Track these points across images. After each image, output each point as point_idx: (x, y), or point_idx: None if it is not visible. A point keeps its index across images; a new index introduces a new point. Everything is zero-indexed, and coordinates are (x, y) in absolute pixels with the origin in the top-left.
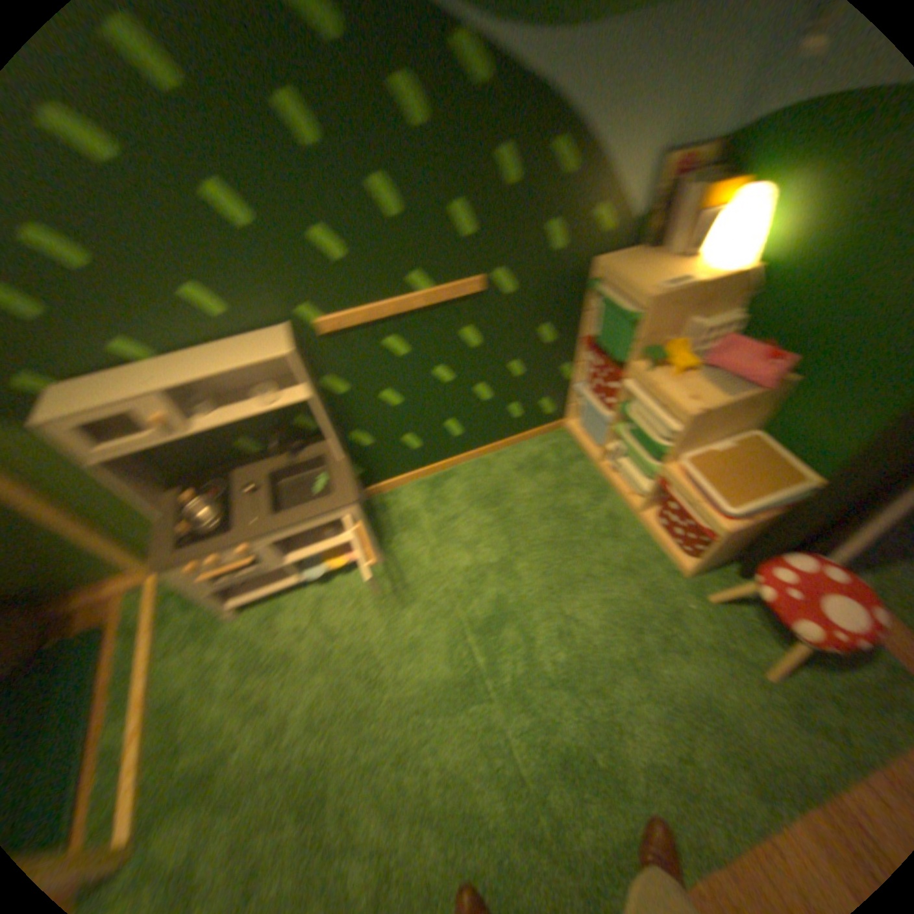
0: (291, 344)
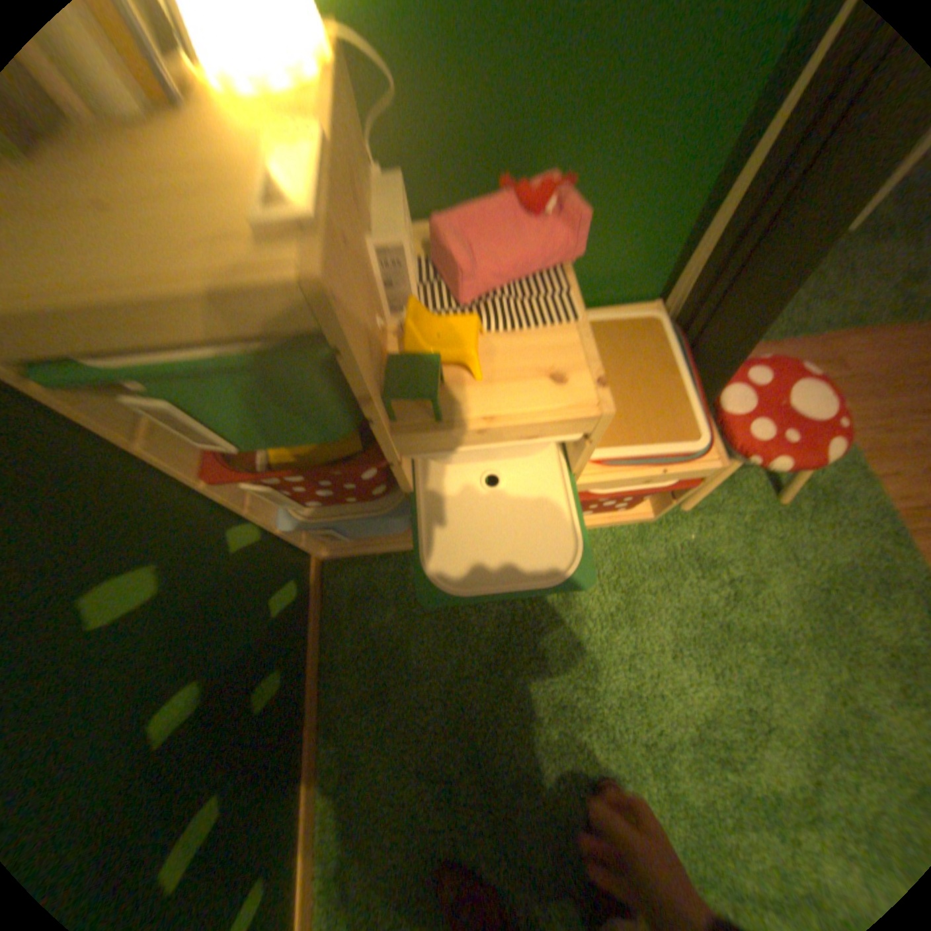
0: None
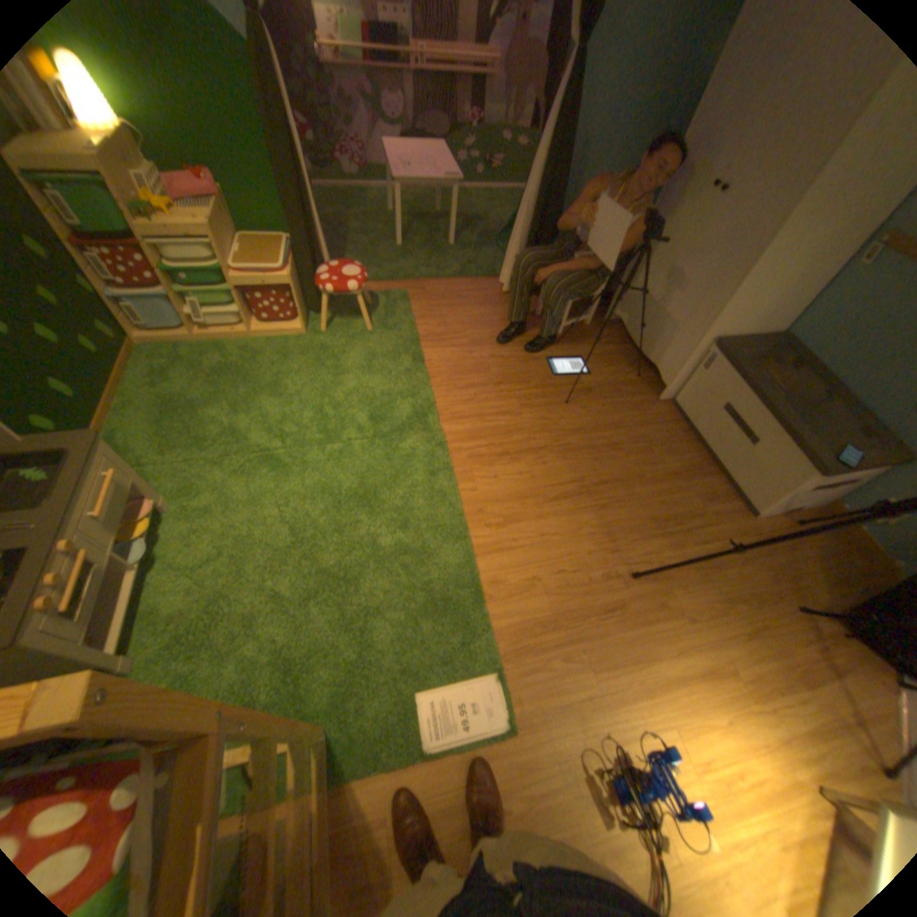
0: None
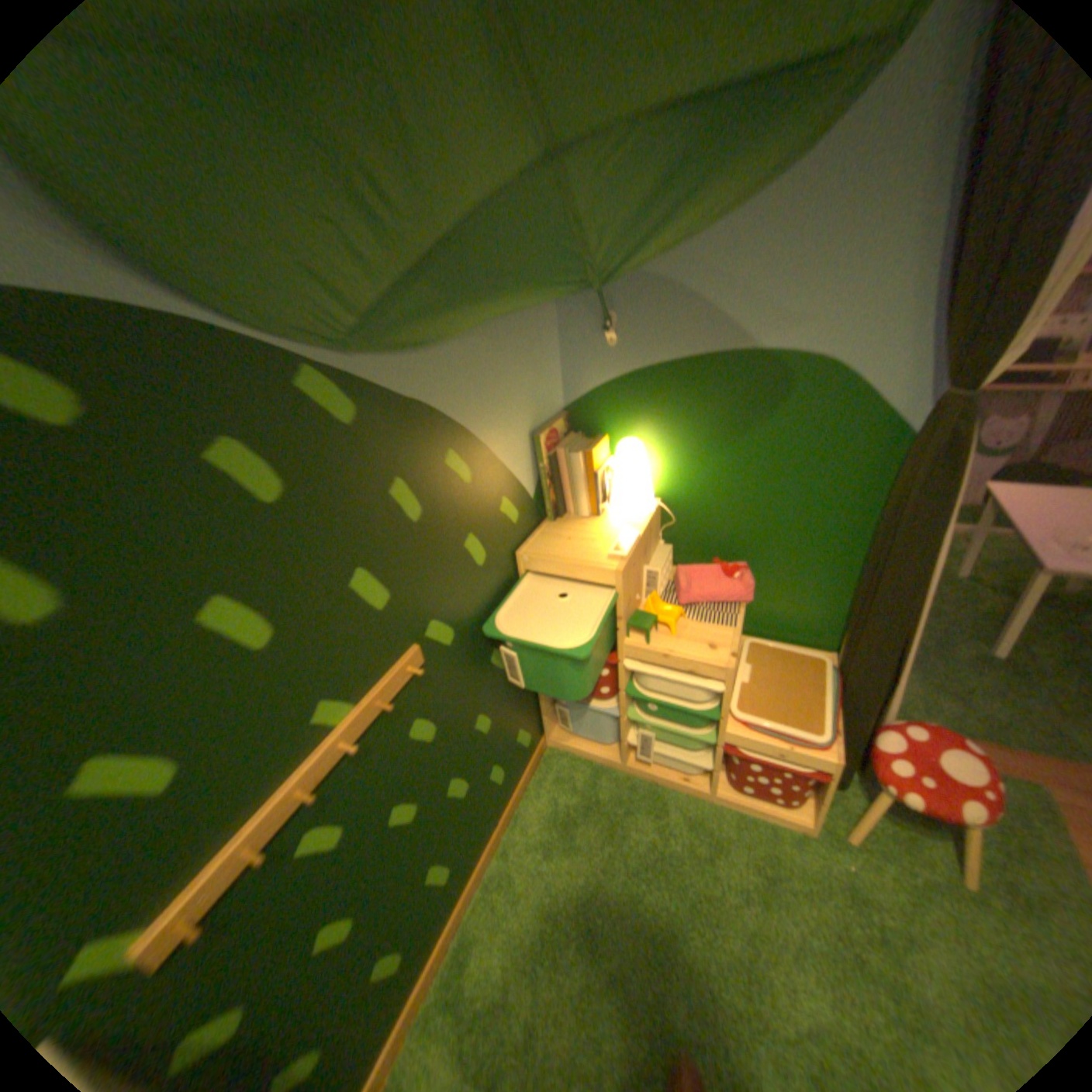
0: None
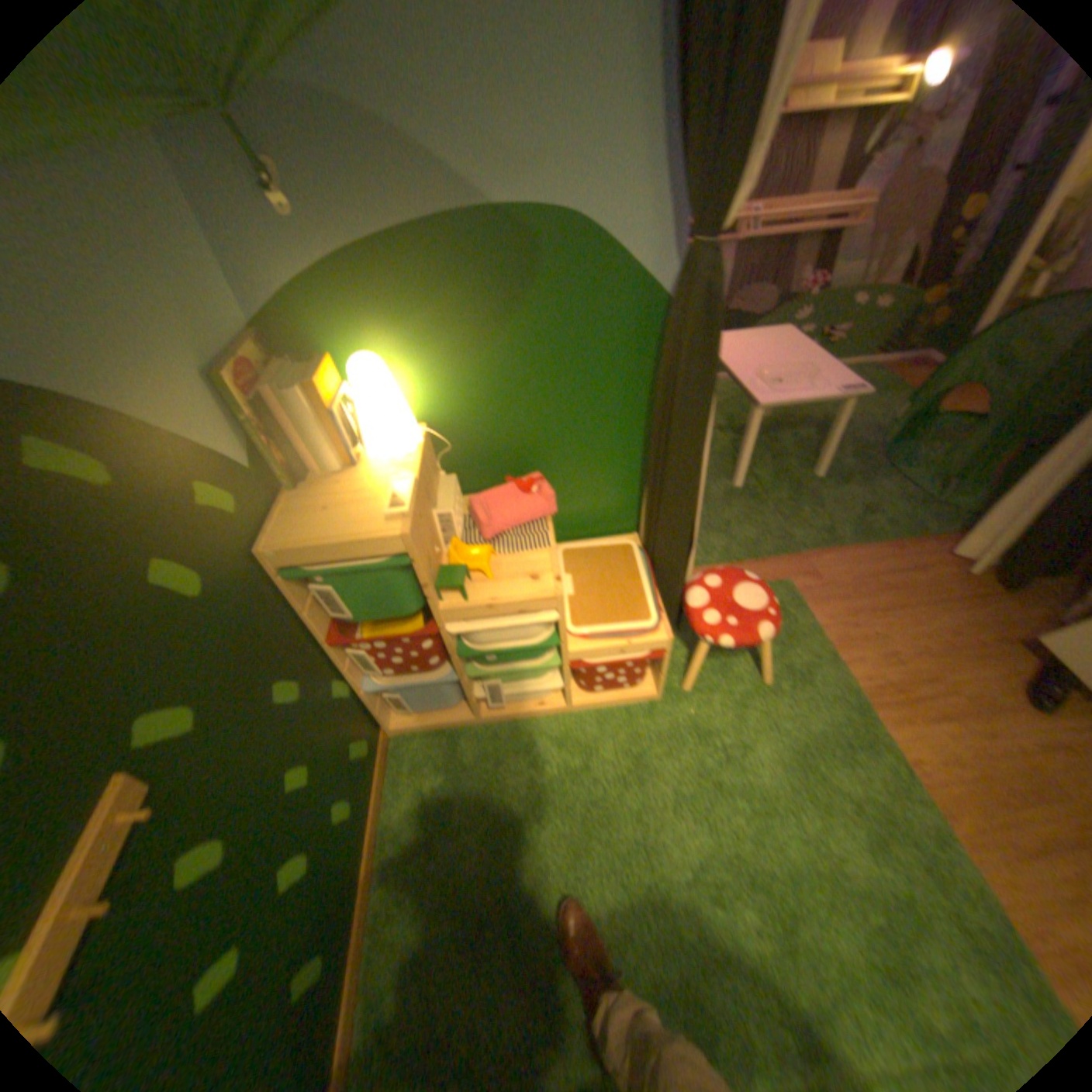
0: None
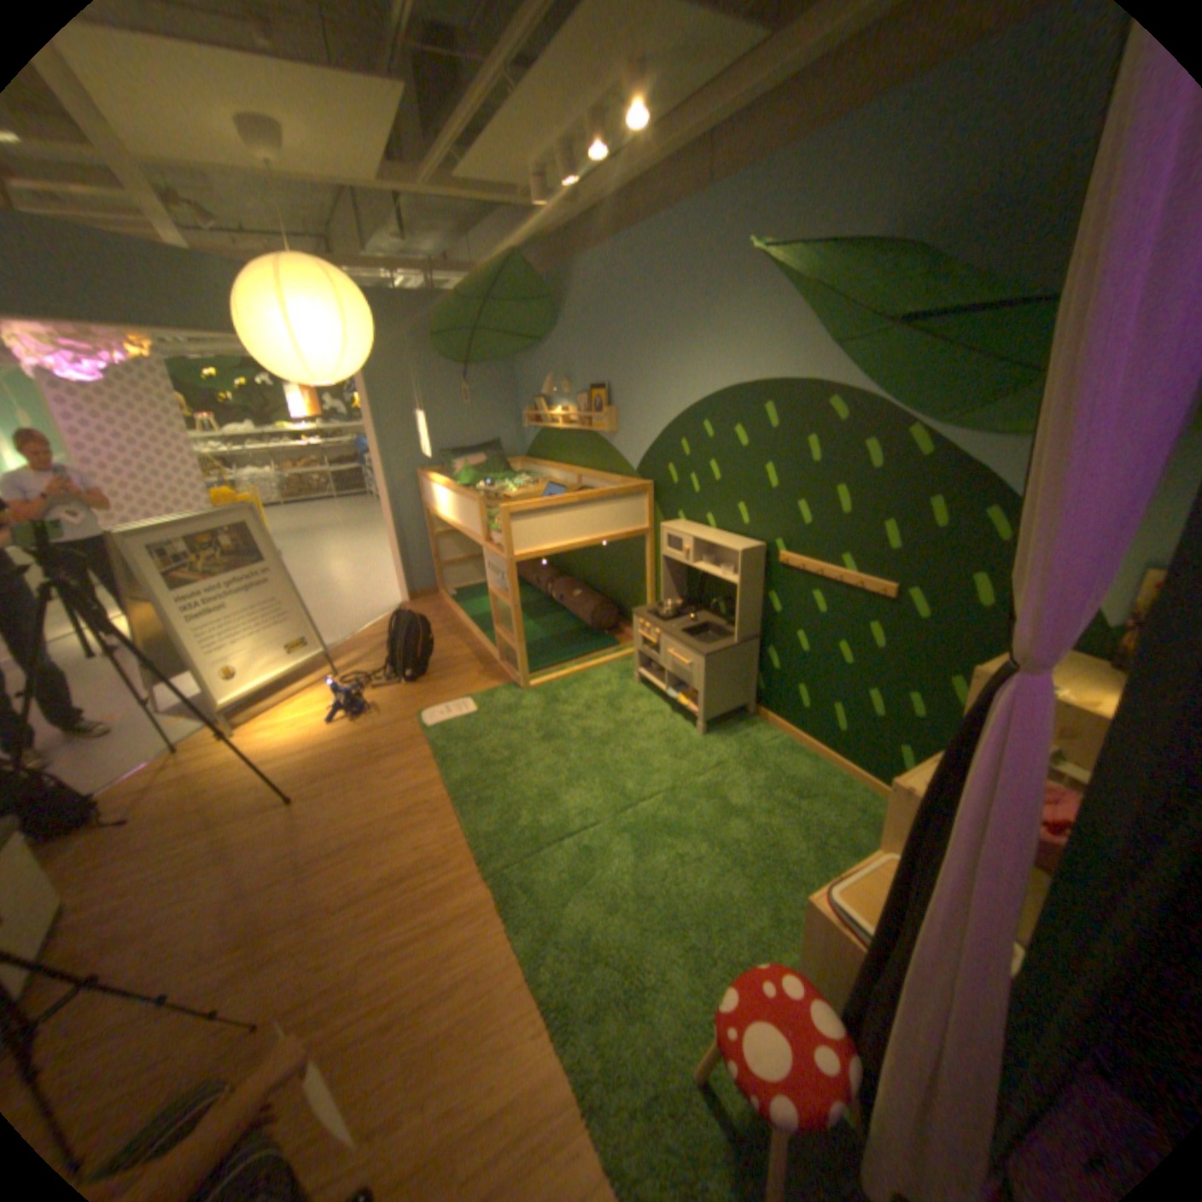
0: (745, 549)
